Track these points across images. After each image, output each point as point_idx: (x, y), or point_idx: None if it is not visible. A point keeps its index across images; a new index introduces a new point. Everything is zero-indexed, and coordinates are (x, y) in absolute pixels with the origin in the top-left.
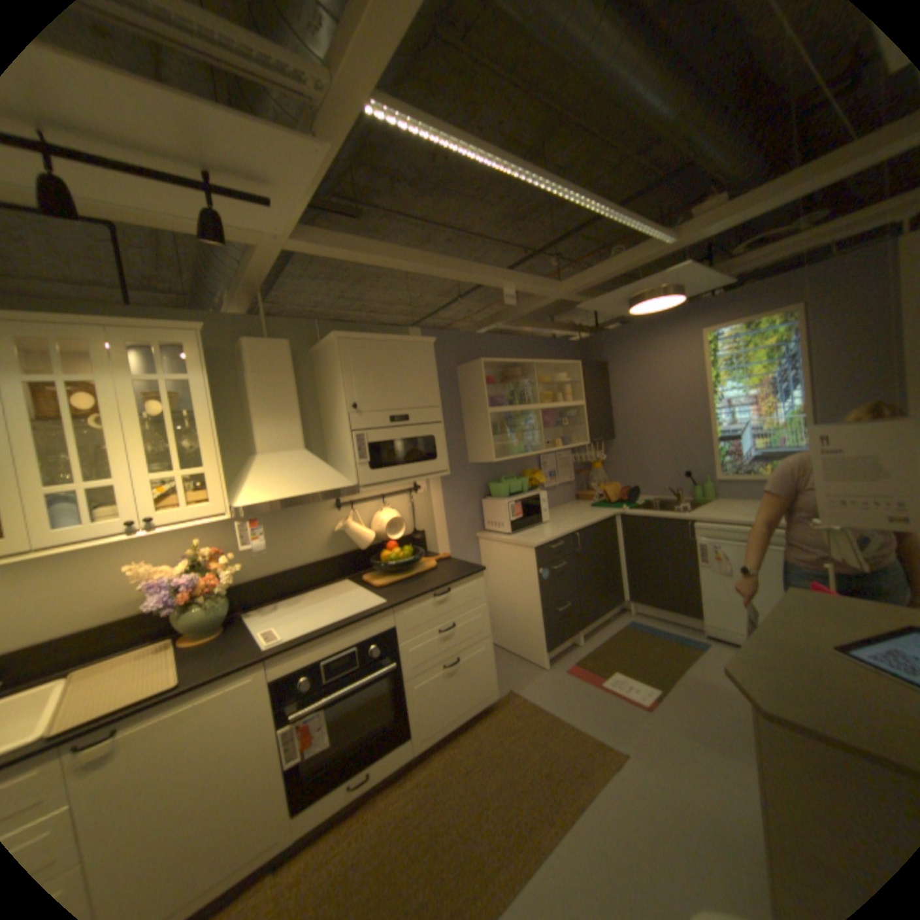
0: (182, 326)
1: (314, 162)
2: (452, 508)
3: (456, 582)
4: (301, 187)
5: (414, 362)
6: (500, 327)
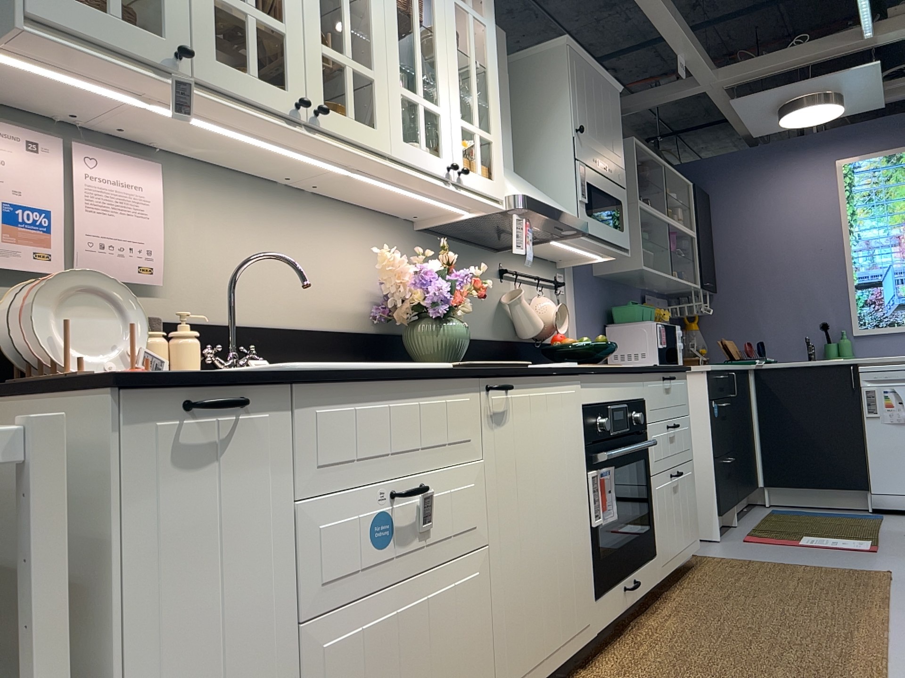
0: None
1: None
2: (584, 326)
3: (677, 370)
4: None
5: (611, 107)
6: None
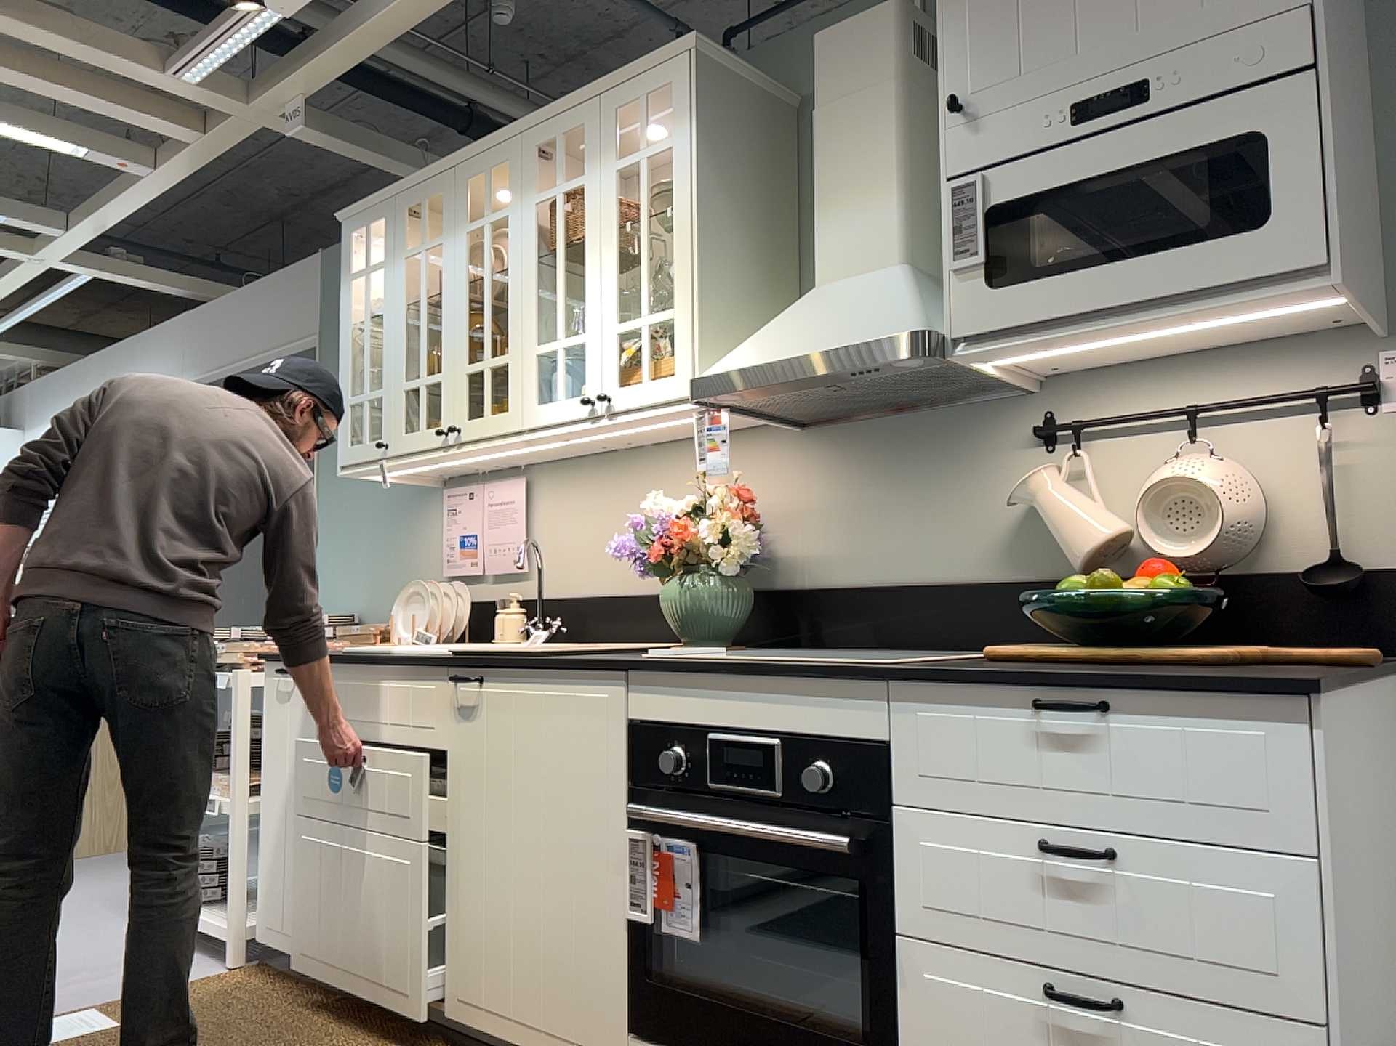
0: (669, 55)
1: None
2: None
3: (1132, 686)
4: None
5: None
6: None
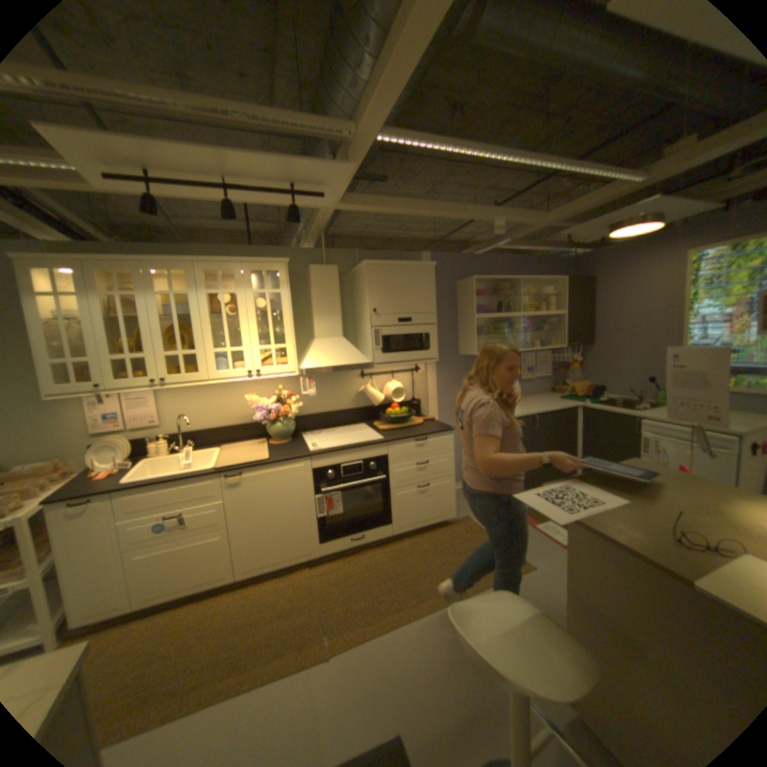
0: (277, 261)
1: (349, 166)
2: (442, 386)
3: (431, 434)
4: (343, 179)
5: (418, 280)
6: (499, 247)
